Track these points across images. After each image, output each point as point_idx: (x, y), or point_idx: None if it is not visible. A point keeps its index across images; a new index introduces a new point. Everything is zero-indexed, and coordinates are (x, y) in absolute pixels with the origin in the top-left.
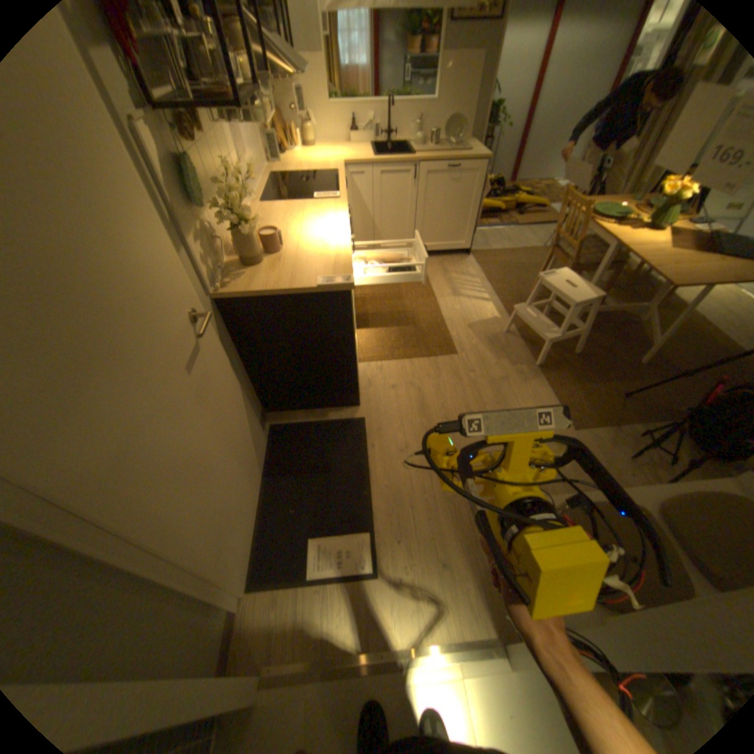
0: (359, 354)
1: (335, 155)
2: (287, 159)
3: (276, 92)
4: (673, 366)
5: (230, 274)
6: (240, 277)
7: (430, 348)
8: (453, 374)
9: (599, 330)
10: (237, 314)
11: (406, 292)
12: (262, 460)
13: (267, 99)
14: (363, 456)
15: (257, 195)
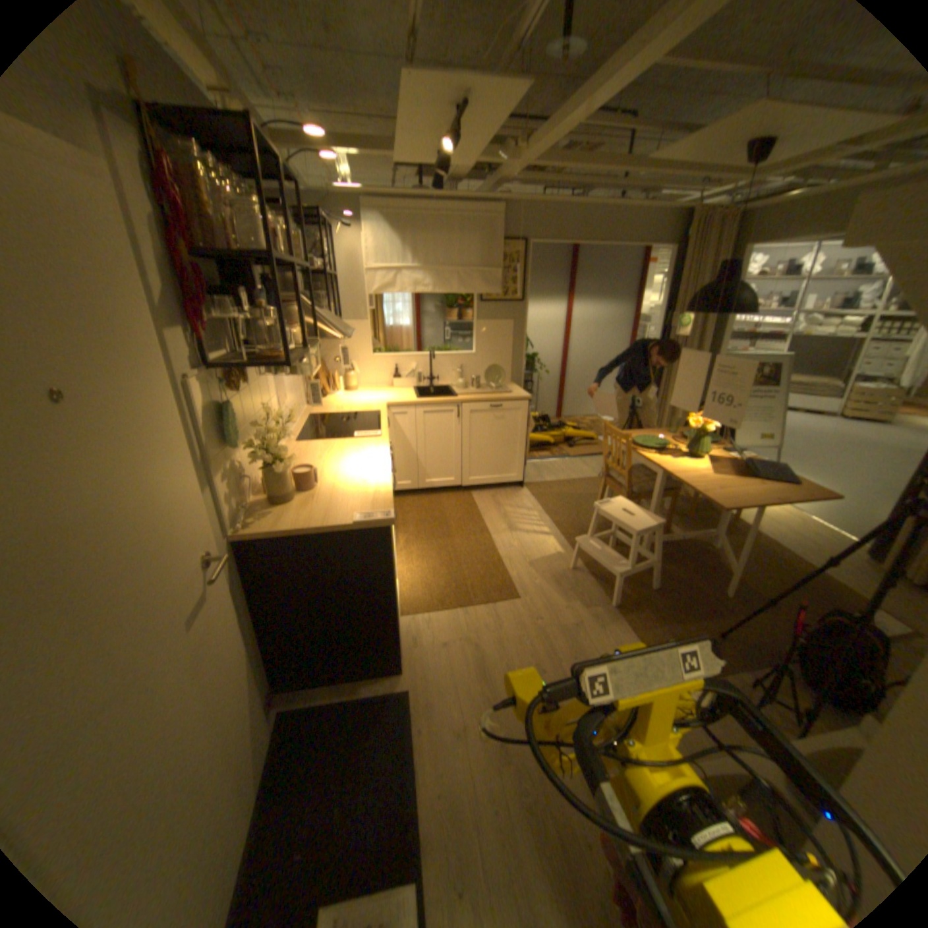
0: (401, 605)
1: (377, 398)
2: (328, 402)
3: (323, 348)
4: (761, 599)
5: (254, 514)
6: (265, 516)
7: (487, 592)
8: (517, 623)
9: (673, 562)
10: (255, 558)
11: (456, 529)
12: (260, 769)
13: (313, 354)
14: (404, 749)
15: (293, 435)
